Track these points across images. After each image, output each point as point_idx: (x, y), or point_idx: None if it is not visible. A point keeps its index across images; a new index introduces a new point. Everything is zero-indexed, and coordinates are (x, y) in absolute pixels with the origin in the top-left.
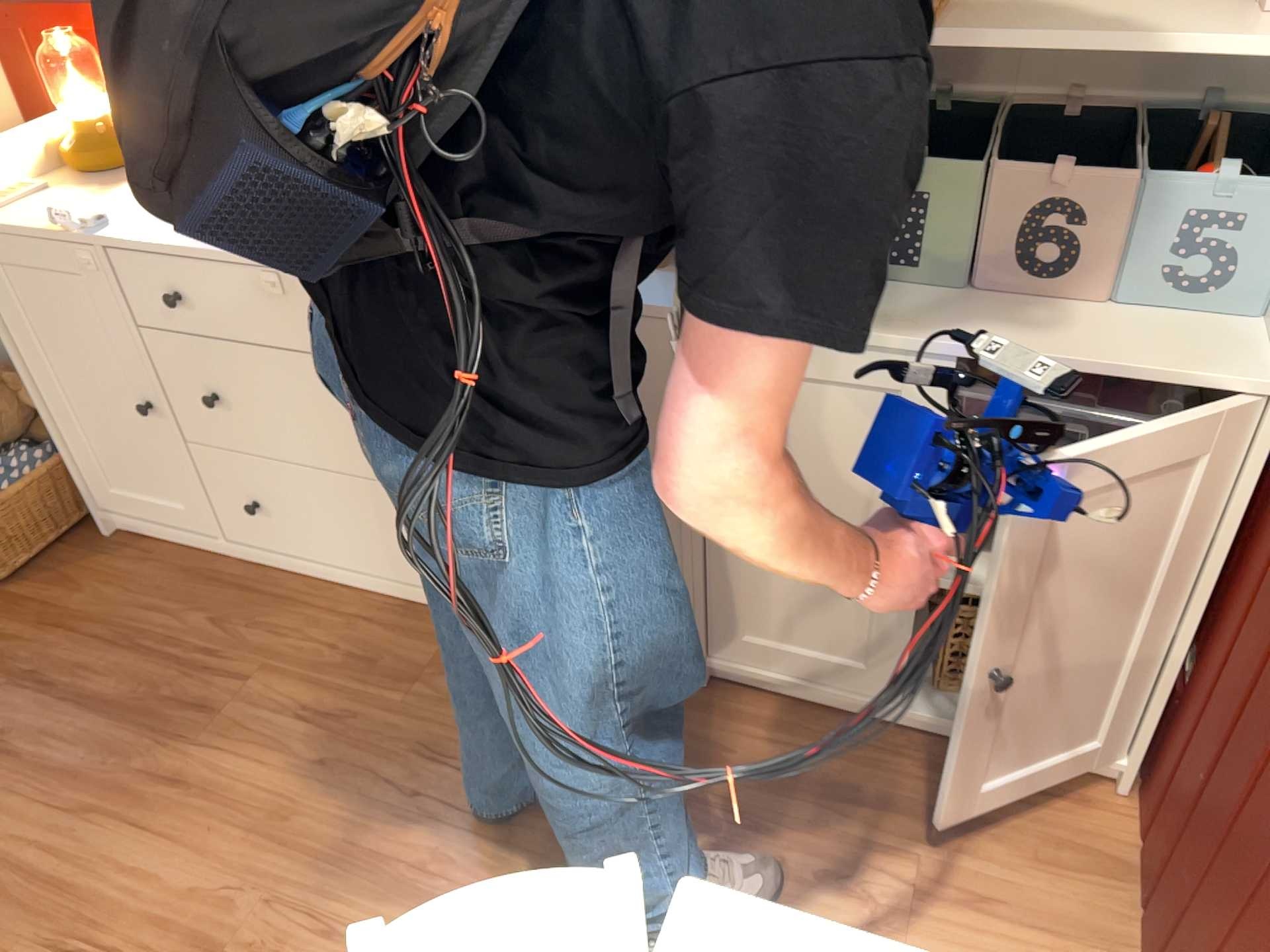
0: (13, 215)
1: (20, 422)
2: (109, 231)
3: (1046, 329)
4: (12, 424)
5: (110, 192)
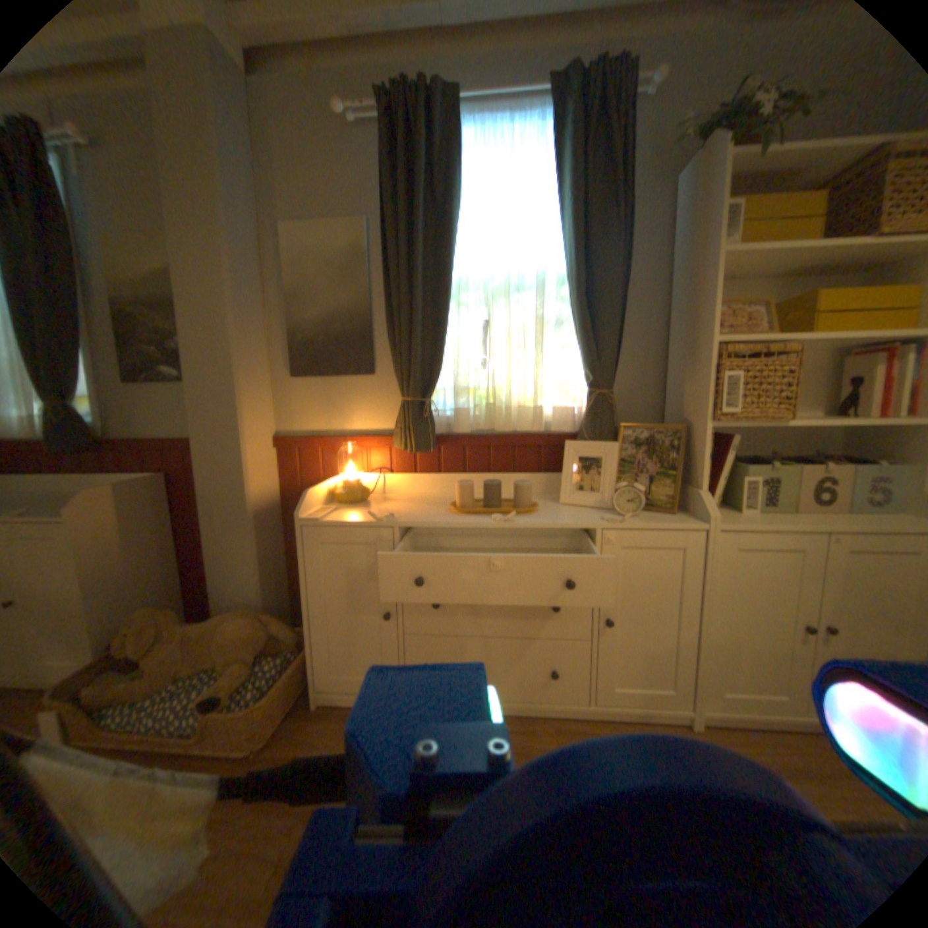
0: (310, 518)
1: (258, 643)
2: (392, 517)
3: (847, 521)
4: (255, 644)
5: (358, 507)
